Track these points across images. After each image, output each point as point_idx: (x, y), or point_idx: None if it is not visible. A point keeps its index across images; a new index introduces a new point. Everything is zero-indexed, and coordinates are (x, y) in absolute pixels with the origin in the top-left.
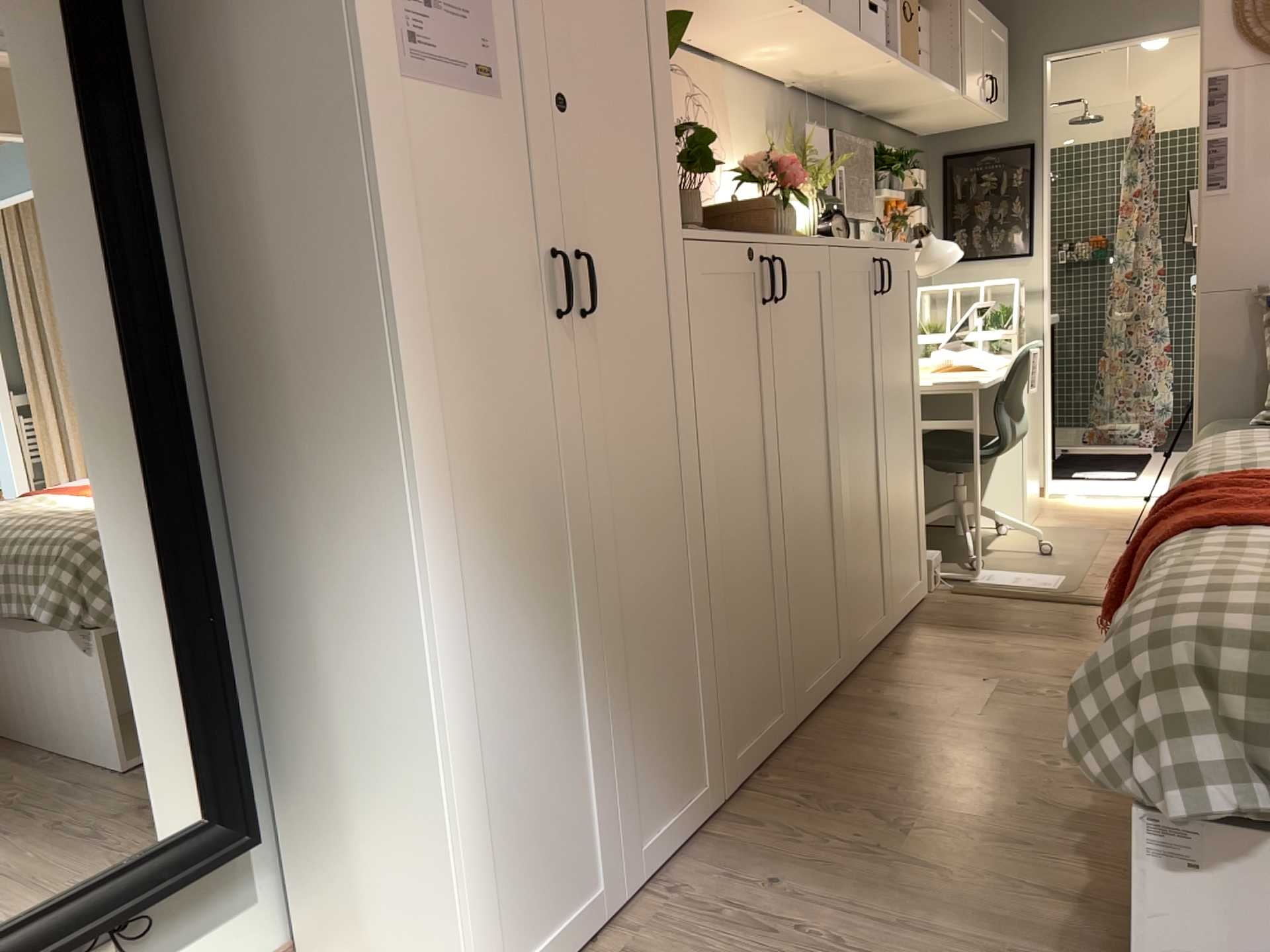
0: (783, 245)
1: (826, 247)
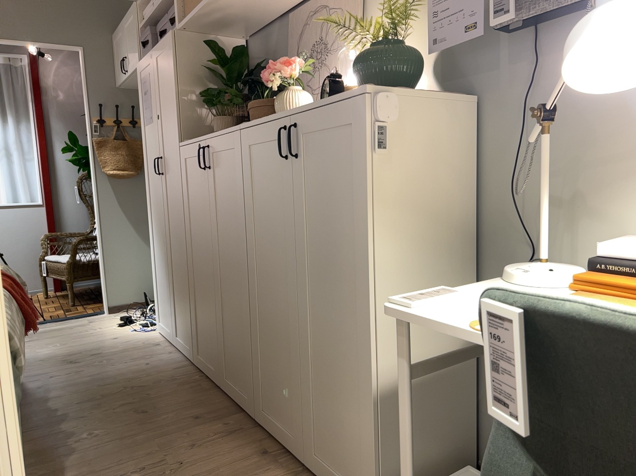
0: (211, 139)
1: (236, 132)
